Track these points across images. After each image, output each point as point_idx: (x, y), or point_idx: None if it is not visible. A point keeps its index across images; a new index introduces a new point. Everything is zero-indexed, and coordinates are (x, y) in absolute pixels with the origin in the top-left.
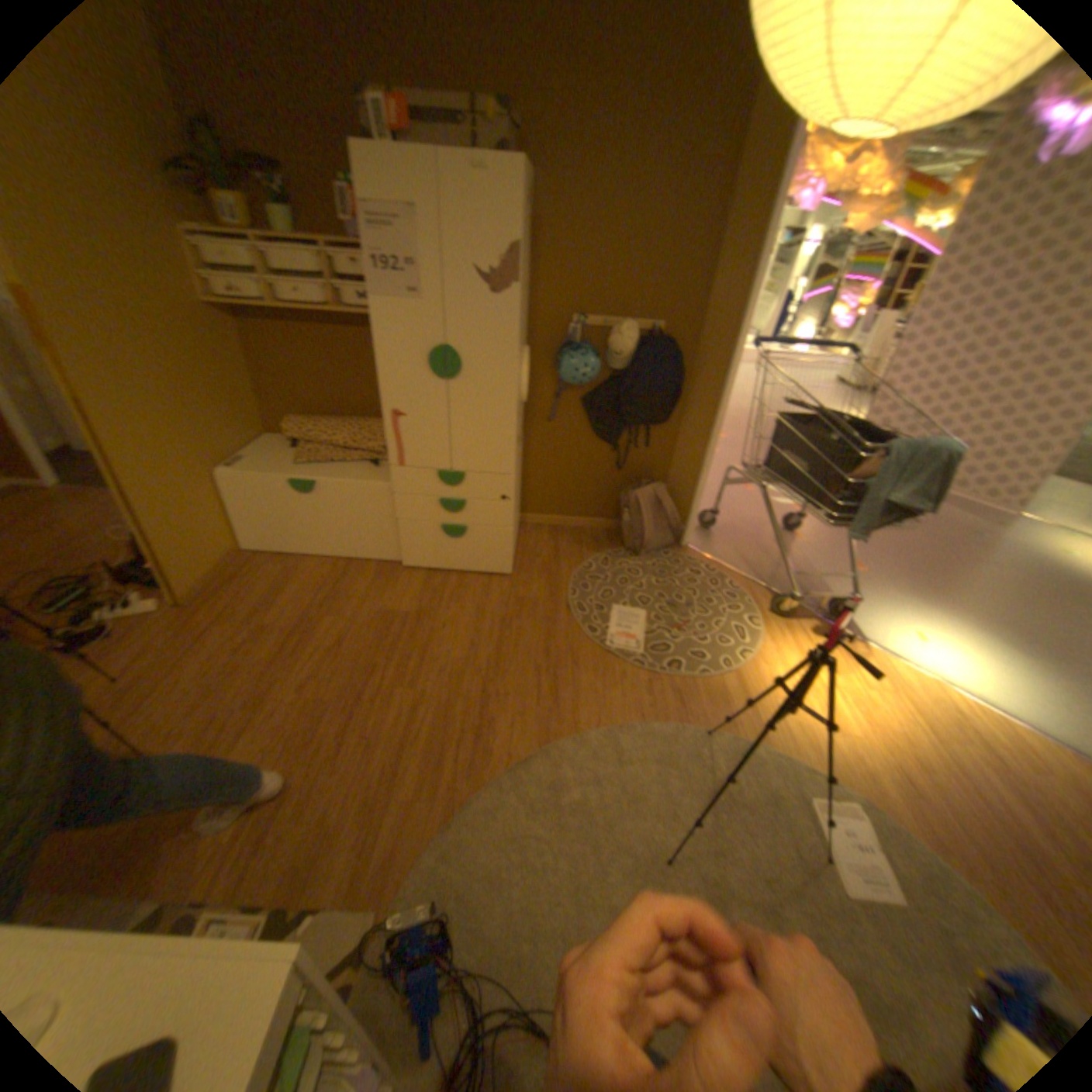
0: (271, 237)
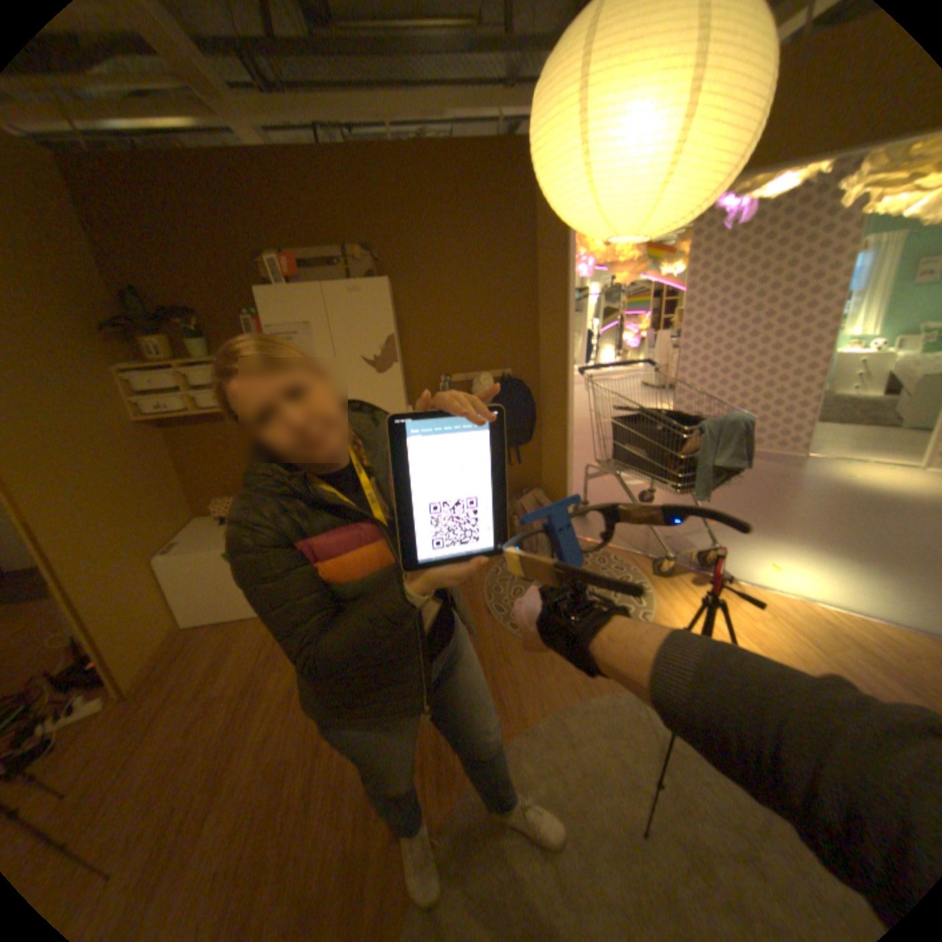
0: (189, 362)
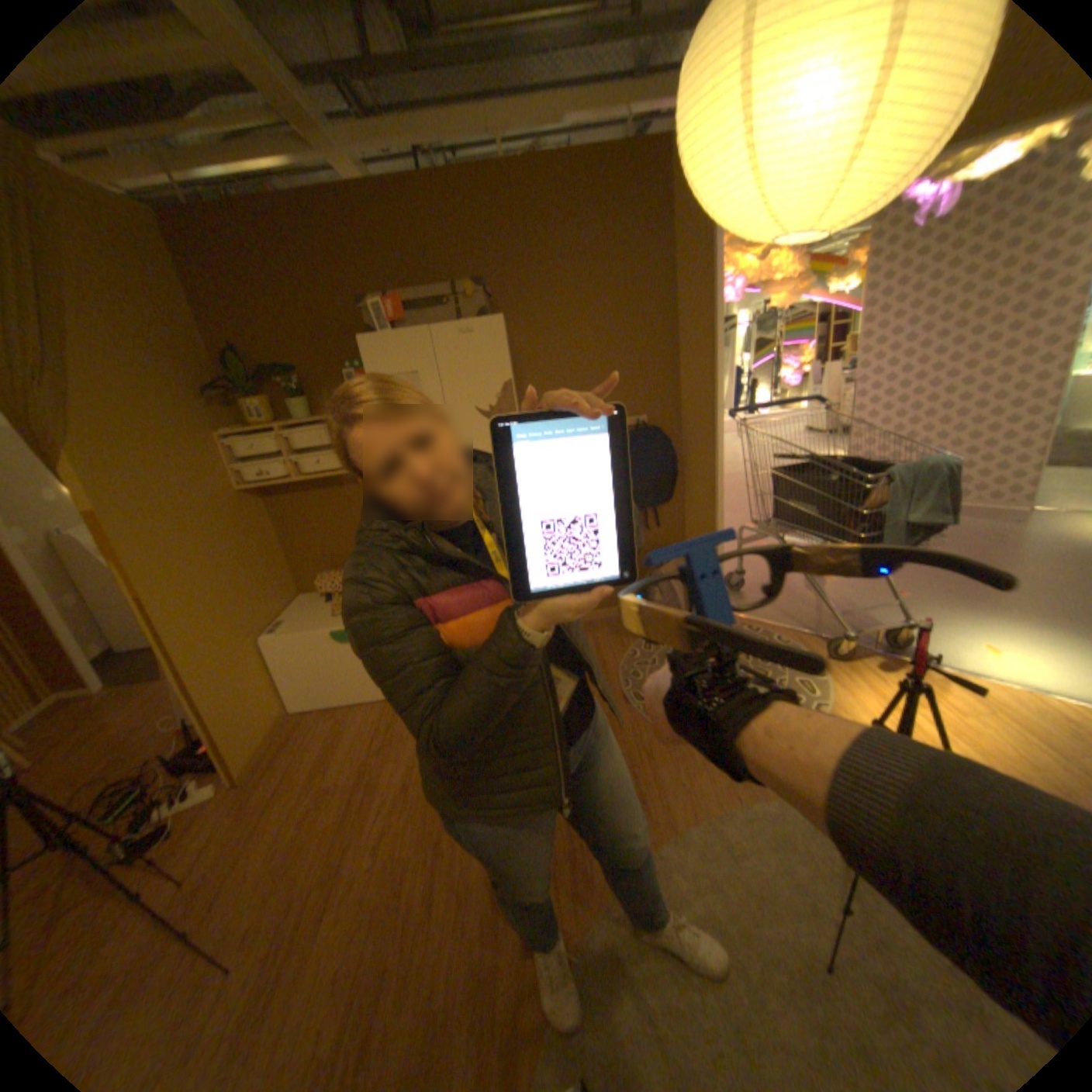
0: (290, 424)
